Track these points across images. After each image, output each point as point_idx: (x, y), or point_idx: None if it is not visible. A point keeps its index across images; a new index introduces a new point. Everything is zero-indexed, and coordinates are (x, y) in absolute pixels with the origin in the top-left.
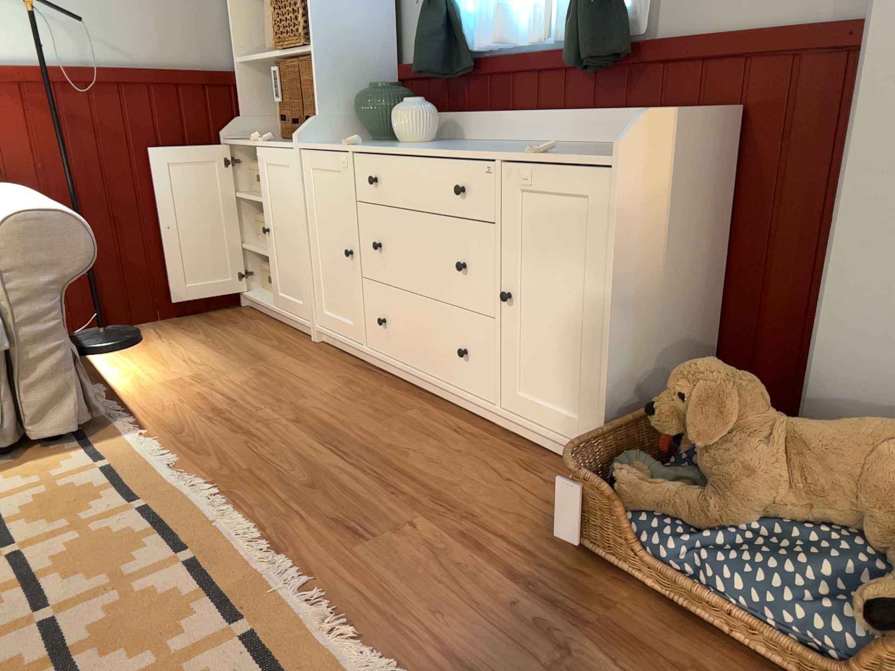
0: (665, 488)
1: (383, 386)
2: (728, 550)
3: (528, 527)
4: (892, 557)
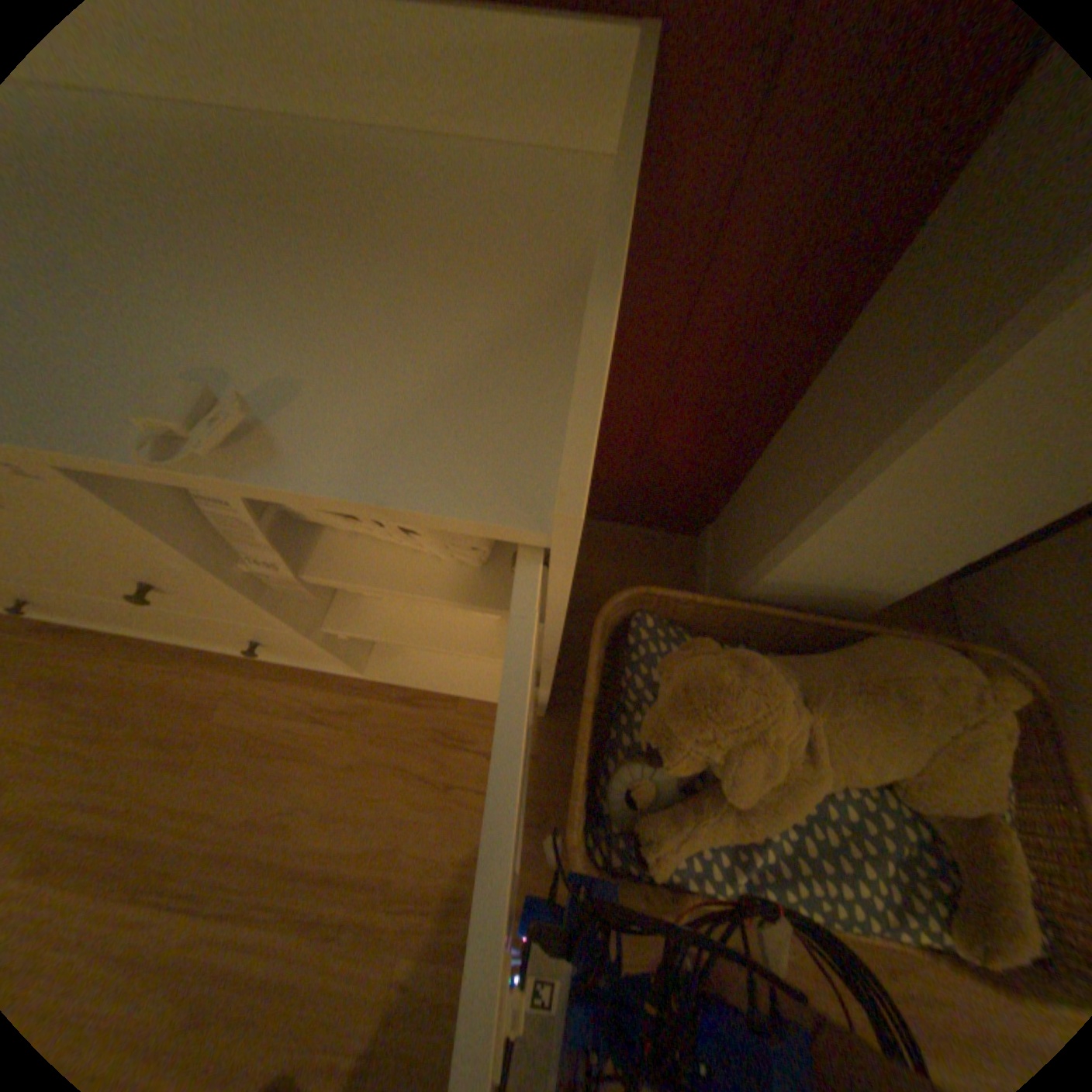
0: (698, 829)
1: (124, 662)
2: (789, 876)
3: (523, 867)
4: (930, 817)
